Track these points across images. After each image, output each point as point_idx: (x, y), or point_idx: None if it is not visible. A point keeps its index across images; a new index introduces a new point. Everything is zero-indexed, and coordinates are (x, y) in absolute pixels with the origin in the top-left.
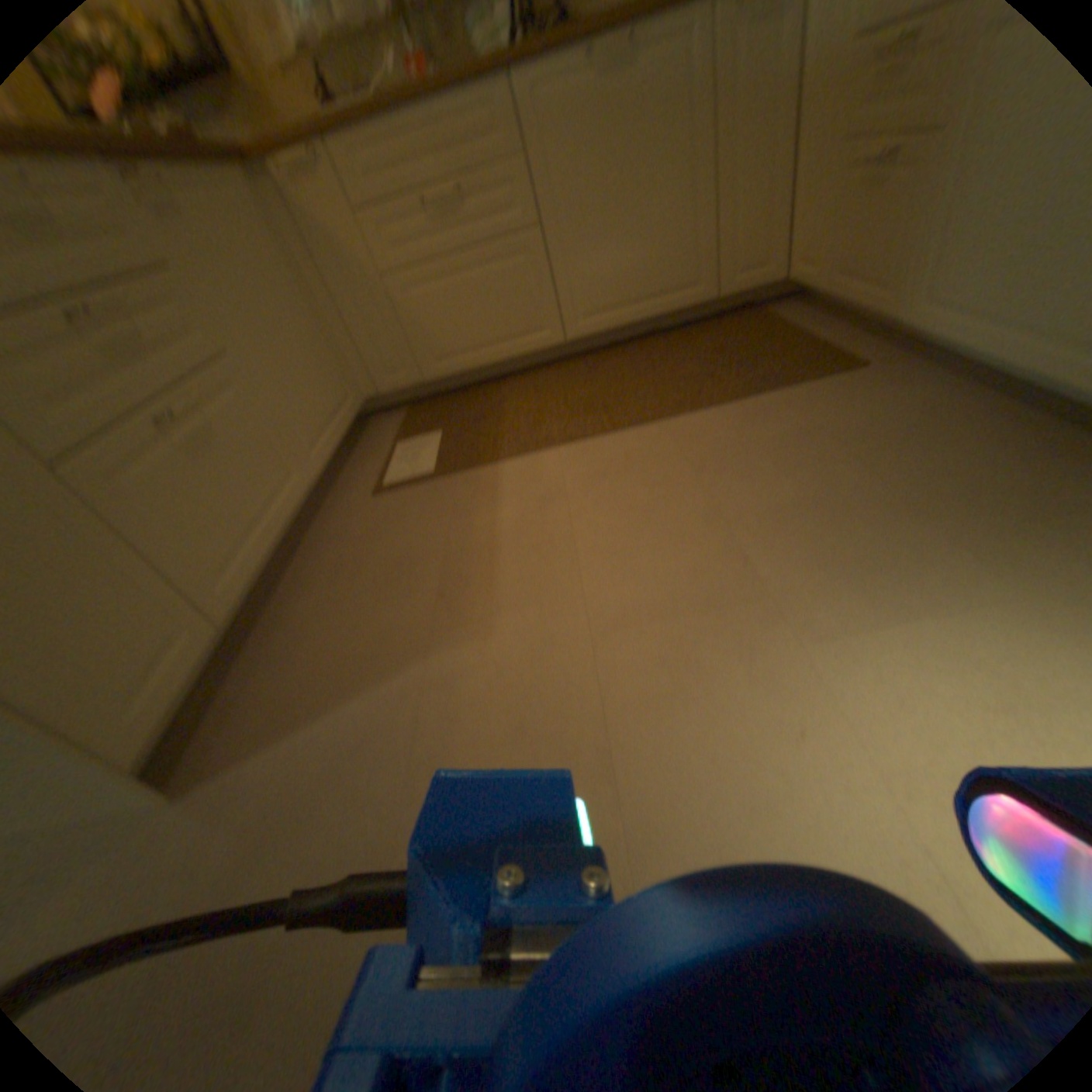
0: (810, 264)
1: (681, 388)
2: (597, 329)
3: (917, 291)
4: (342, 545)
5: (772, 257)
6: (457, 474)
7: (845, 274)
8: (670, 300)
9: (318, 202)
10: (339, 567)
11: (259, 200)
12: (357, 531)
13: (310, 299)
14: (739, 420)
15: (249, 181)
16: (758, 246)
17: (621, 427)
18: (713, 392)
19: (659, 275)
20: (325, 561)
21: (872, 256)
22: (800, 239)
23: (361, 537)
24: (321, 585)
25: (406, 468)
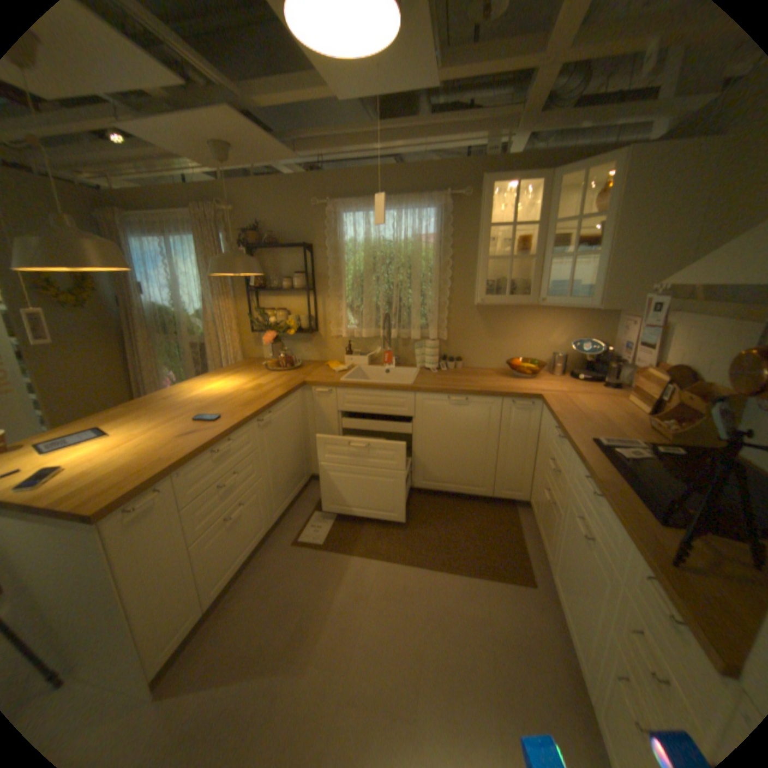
0: (536, 509)
1: (450, 554)
2: (430, 490)
3: (556, 572)
4: (266, 579)
5: (523, 492)
6: (331, 557)
7: (543, 530)
8: (468, 491)
9: (326, 407)
10: (260, 594)
11: (304, 400)
12: (276, 572)
13: (307, 435)
14: (462, 596)
15: (303, 394)
16: (516, 486)
17: (411, 568)
18: (461, 567)
19: (465, 480)
20: (256, 586)
21: (548, 536)
22: (534, 494)
23: (276, 578)
24: (249, 602)
25: (311, 539)
